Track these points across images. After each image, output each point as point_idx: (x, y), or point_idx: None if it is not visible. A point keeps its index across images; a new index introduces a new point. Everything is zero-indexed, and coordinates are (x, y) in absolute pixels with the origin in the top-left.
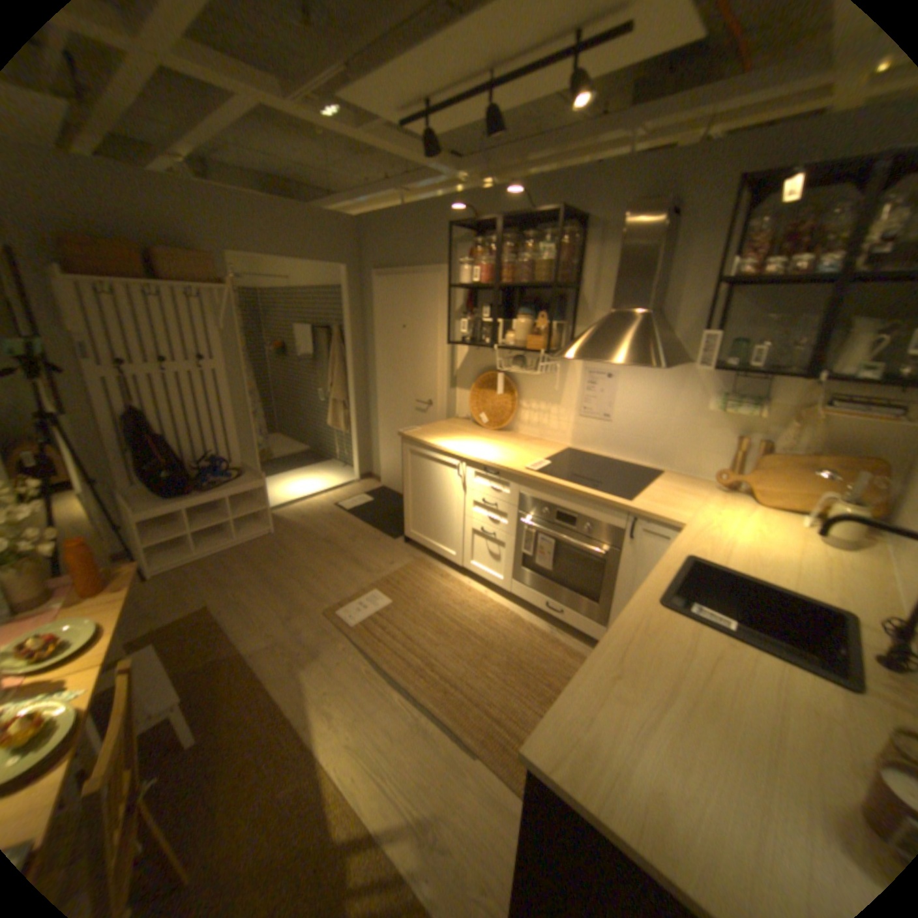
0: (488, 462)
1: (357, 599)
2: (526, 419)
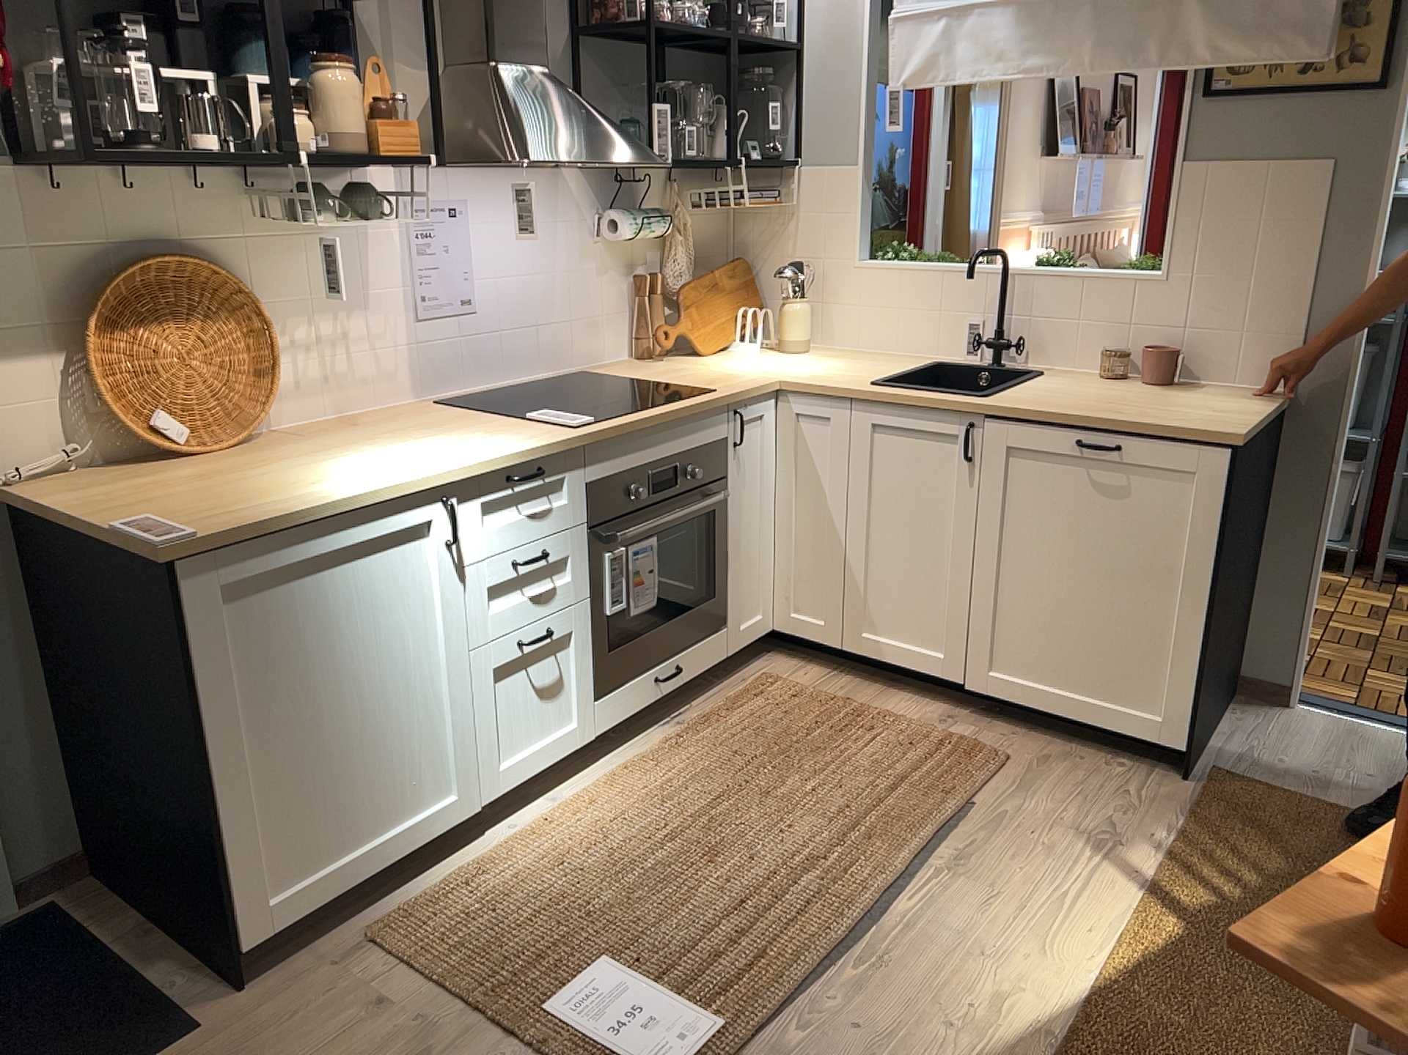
0: (520, 451)
1: (593, 1050)
2: (287, 380)
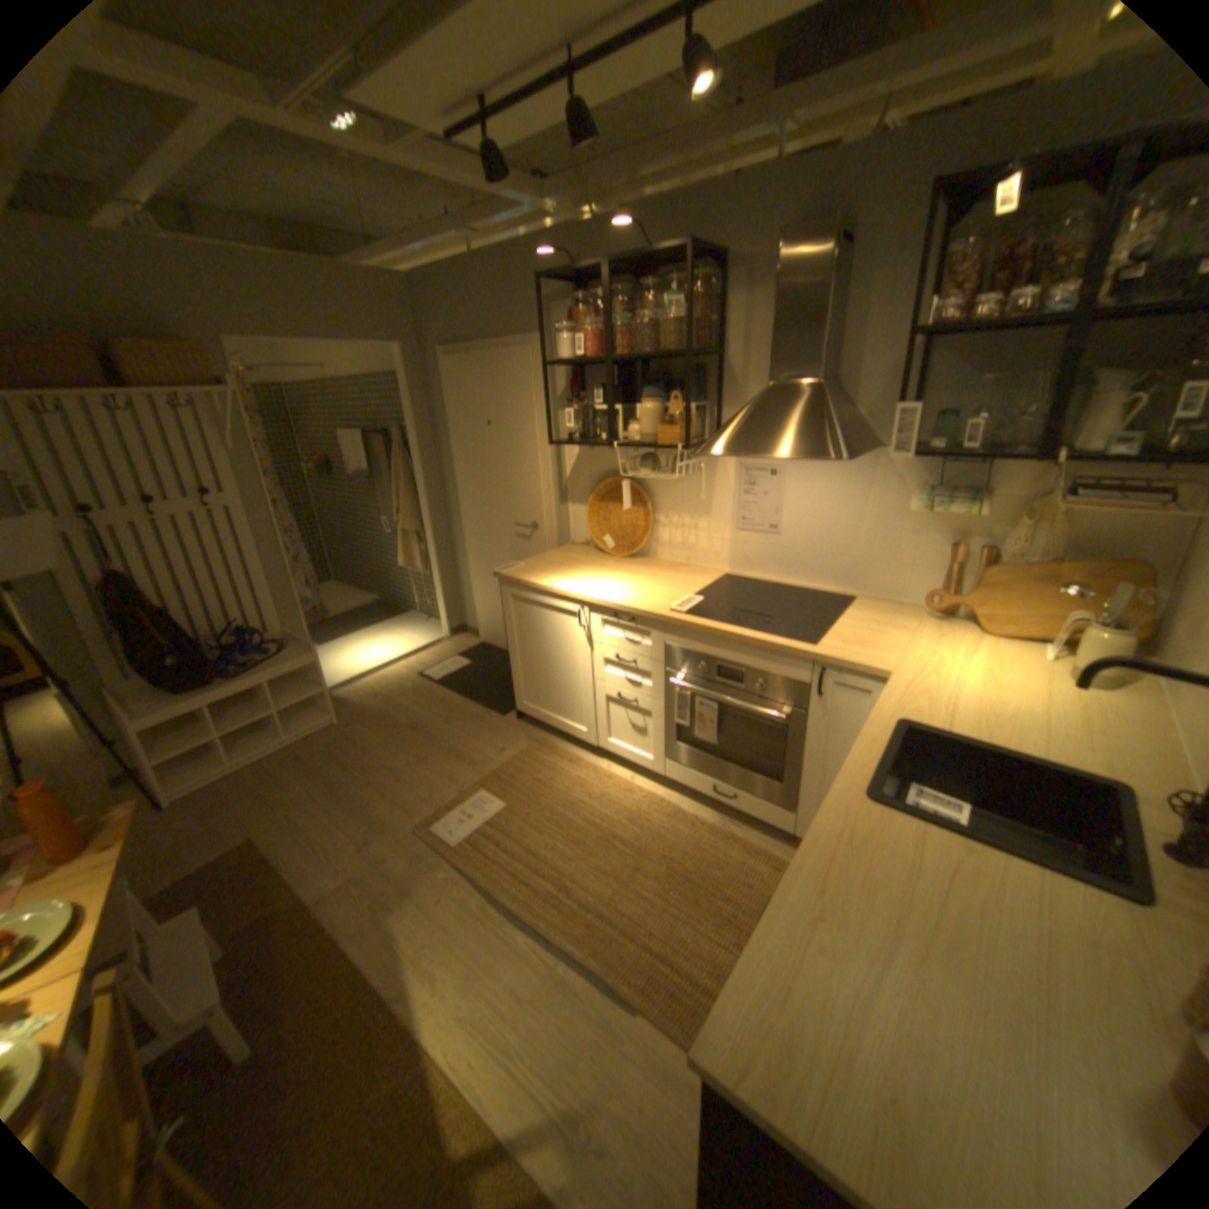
0: (618, 605)
1: (456, 806)
2: (665, 538)
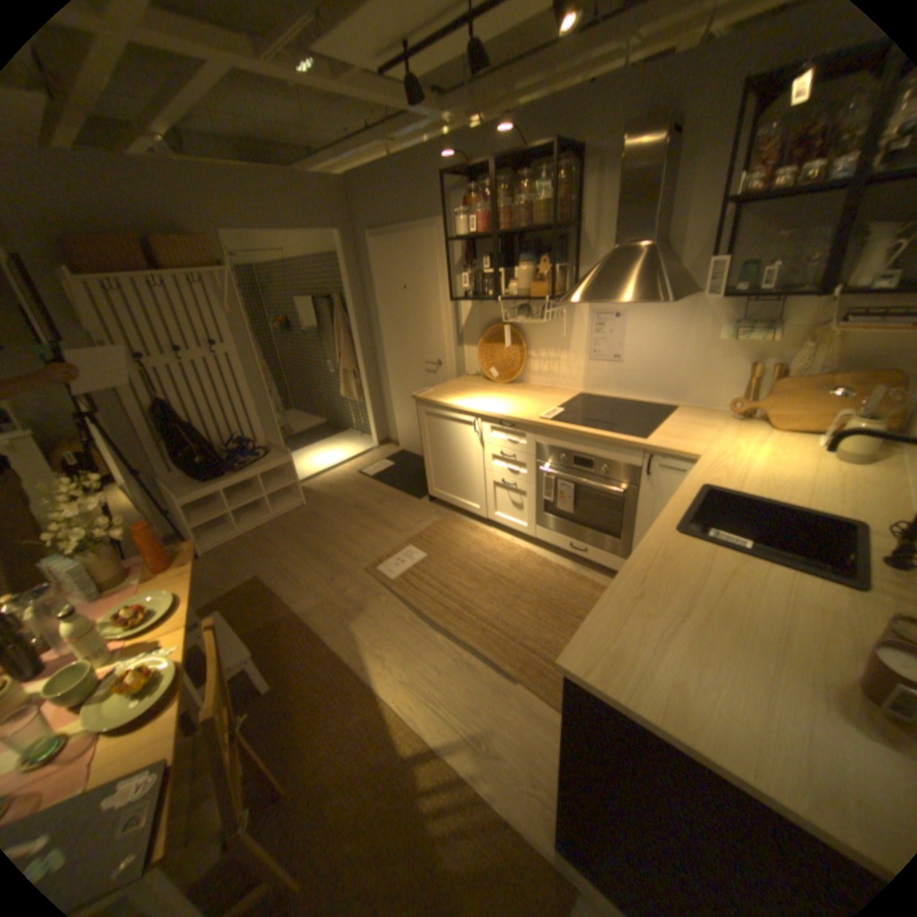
0: (502, 415)
1: (391, 556)
2: (536, 368)
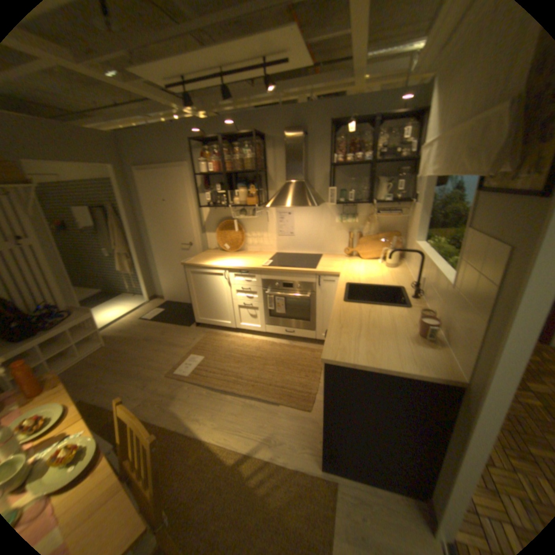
0: (240, 267)
1: (181, 362)
2: (249, 242)
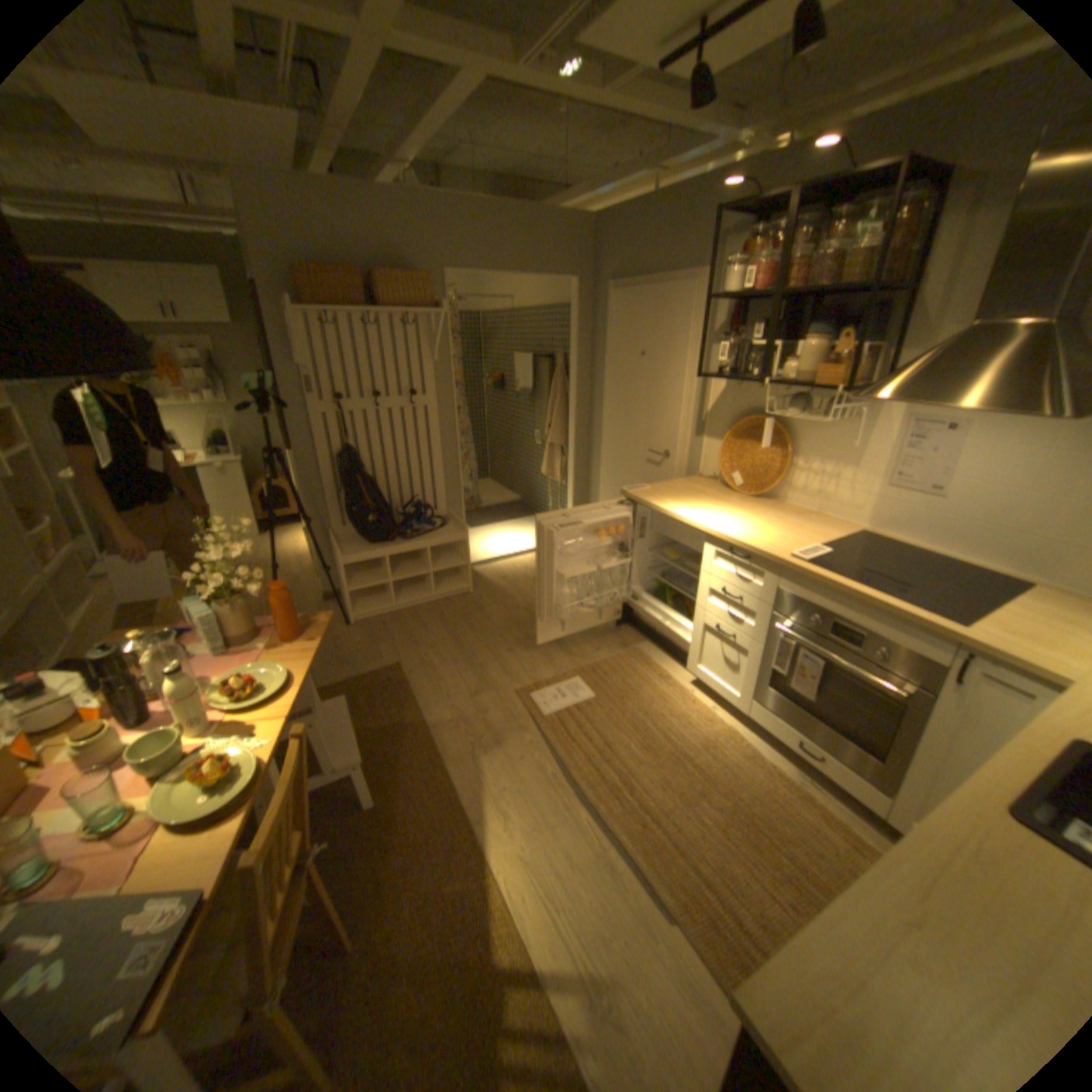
0: (736, 540)
1: (552, 684)
2: (800, 483)
